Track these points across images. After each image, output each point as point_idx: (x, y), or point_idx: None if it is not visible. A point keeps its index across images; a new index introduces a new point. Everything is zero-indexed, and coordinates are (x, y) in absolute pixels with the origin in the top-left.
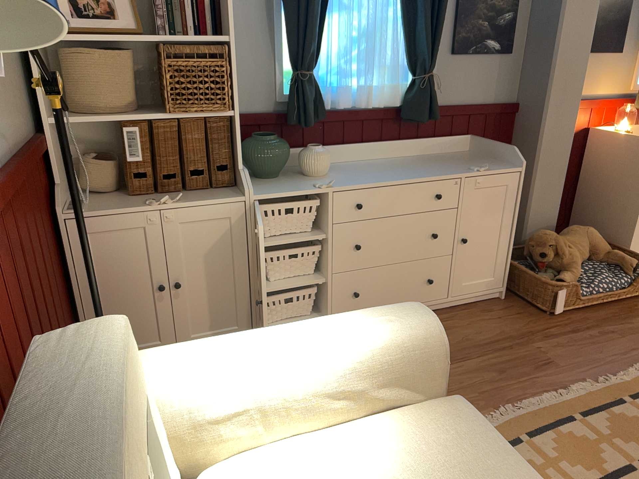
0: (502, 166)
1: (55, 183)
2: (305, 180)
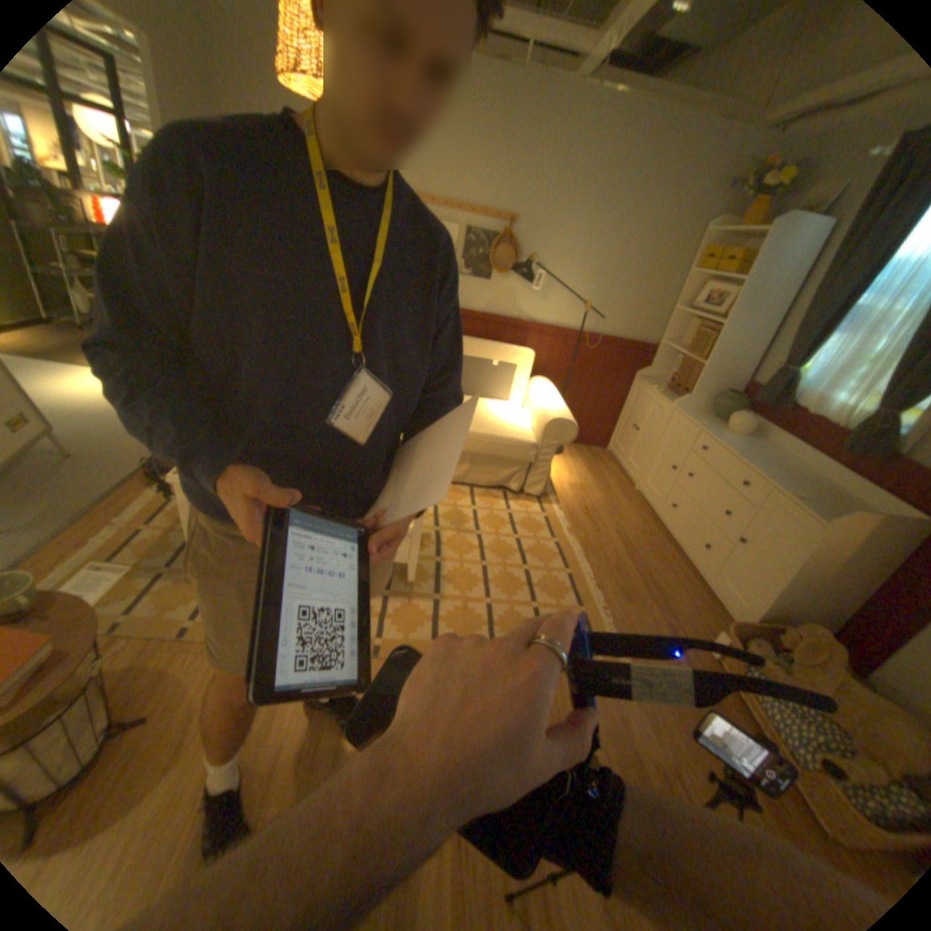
0: (824, 516)
1: (651, 367)
2: (716, 426)
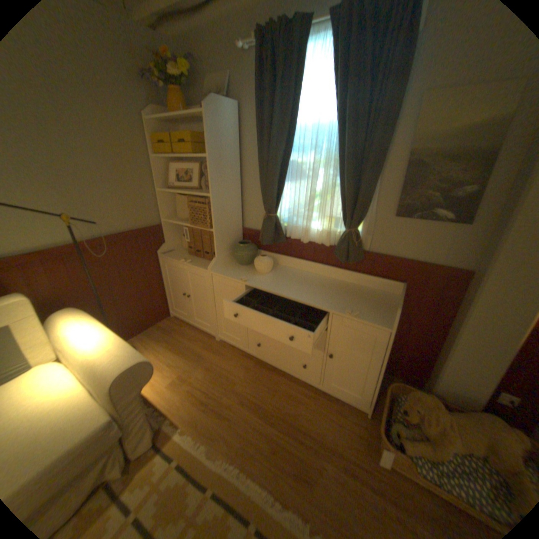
0: (377, 320)
1: (165, 241)
2: (249, 272)
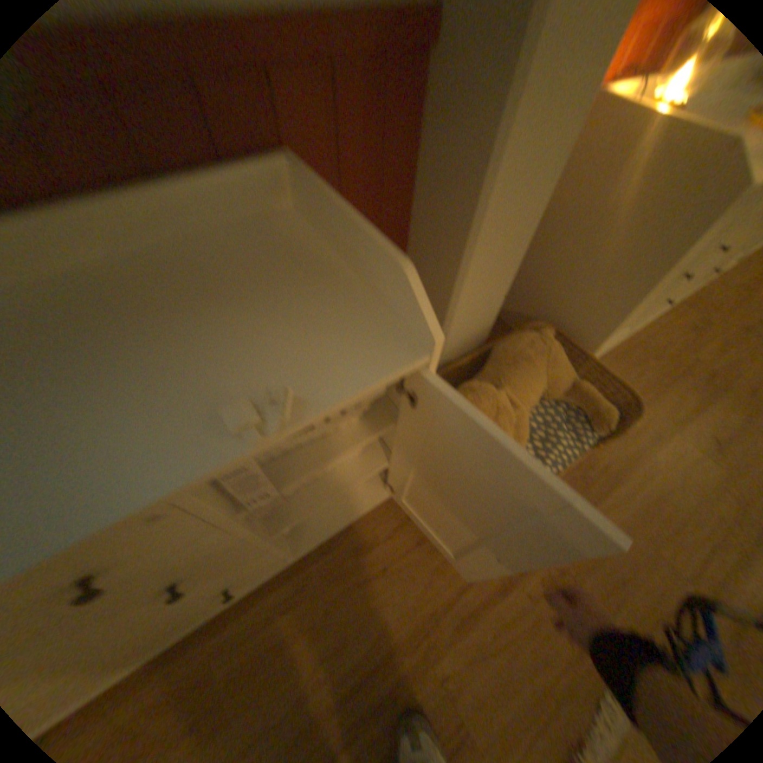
0: (360, 352)
1: None
2: None
